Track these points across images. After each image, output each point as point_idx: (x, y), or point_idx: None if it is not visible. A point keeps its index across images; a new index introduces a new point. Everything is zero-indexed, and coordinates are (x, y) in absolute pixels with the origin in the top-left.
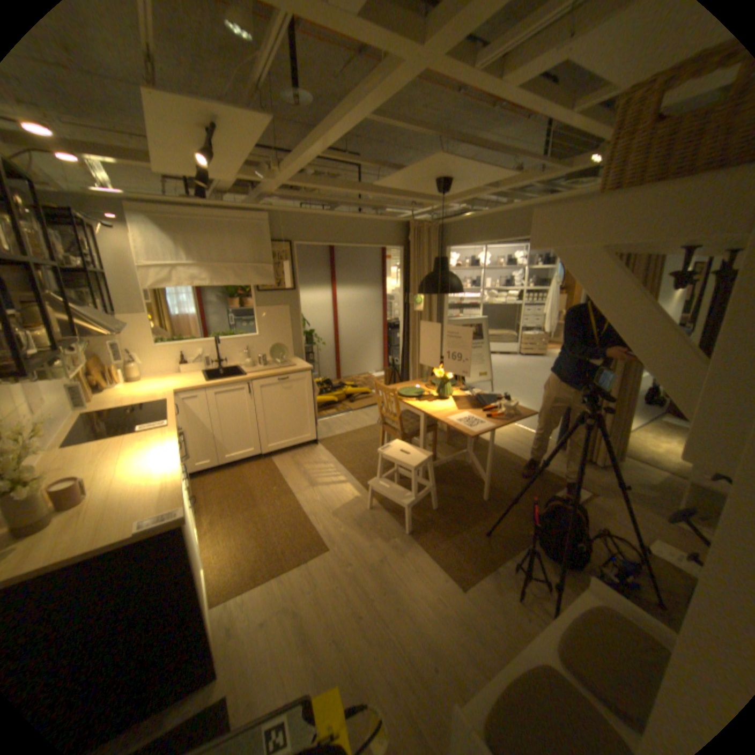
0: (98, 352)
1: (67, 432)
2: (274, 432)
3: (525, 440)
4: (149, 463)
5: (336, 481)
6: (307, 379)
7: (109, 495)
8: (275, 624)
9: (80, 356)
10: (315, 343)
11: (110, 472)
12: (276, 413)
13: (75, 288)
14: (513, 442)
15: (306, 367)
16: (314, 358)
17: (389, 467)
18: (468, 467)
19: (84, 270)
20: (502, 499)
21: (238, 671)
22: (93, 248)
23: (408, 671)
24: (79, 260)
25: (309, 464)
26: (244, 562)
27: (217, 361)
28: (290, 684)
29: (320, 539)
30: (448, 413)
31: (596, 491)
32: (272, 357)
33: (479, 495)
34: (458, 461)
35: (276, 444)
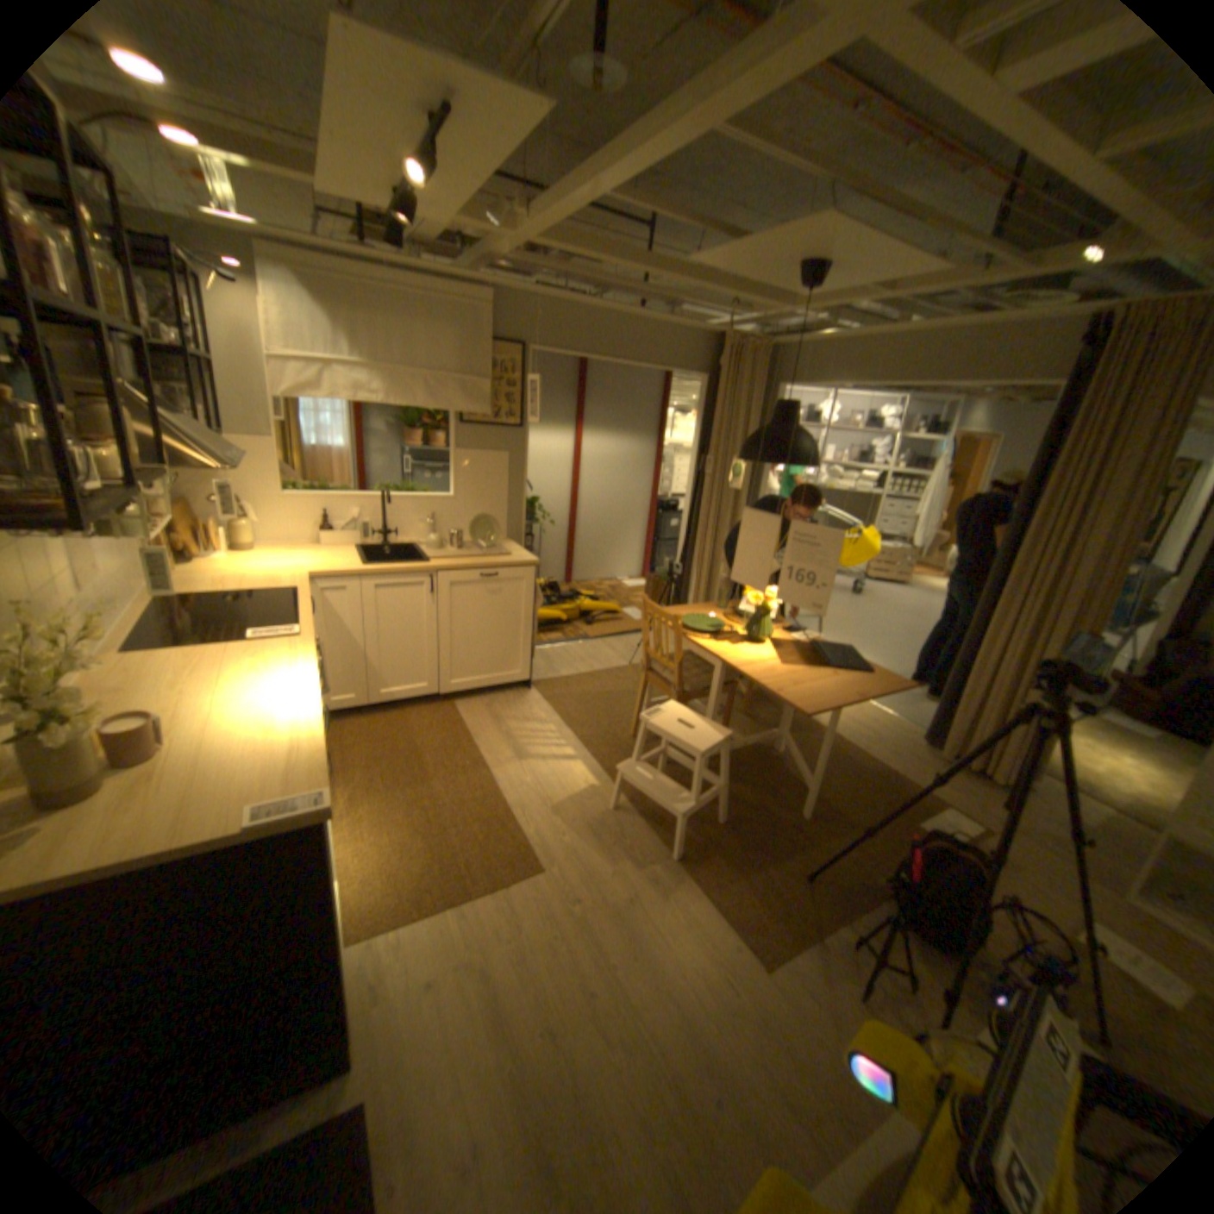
0: (189, 493)
1: (132, 624)
2: (463, 660)
3: (873, 724)
4: (270, 699)
5: (559, 755)
6: (526, 579)
7: (201, 749)
8: (452, 987)
9: (160, 497)
10: (537, 519)
11: (204, 707)
12: (471, 630)
13: (161, 382)
14: (853, 724)
15: (527, 560)
16: (532, 545)
17: (647, 741)
18: (779, 759)
19: (180, 352)
20: (835, 821)
21: (387, 1062)
22: (195, 315)
23: (671, 1099)
24: (173, 332)
25: (516, 720)
26: (403, 874)
27: (381, 532)
28: (473, 1096)
29: (531, 851)
30: (765, 668)
31: (992, 826)
32: (470, 535)
33: (795, 808)
34: (762, 745)
35: (464, 680)
